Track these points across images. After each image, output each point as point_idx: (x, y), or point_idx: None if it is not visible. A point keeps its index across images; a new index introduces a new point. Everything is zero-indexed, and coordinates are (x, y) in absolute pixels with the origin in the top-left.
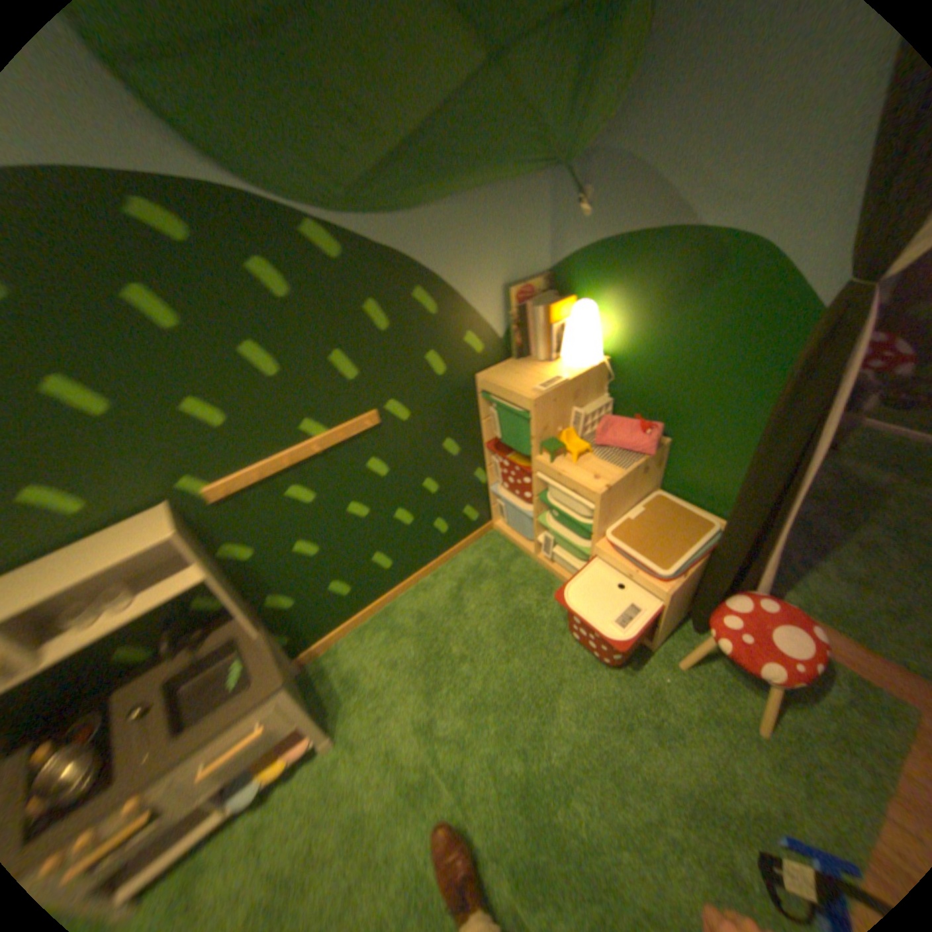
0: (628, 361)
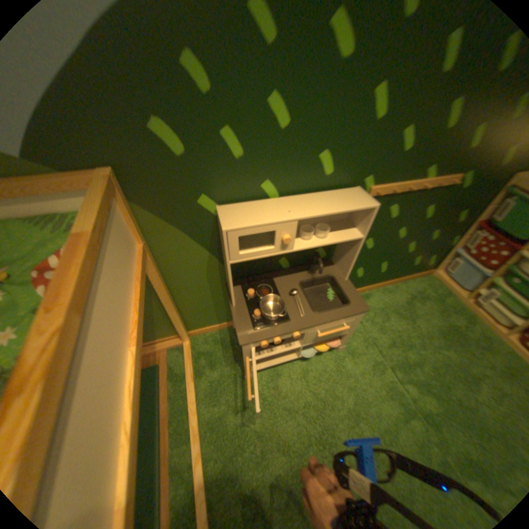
0: None
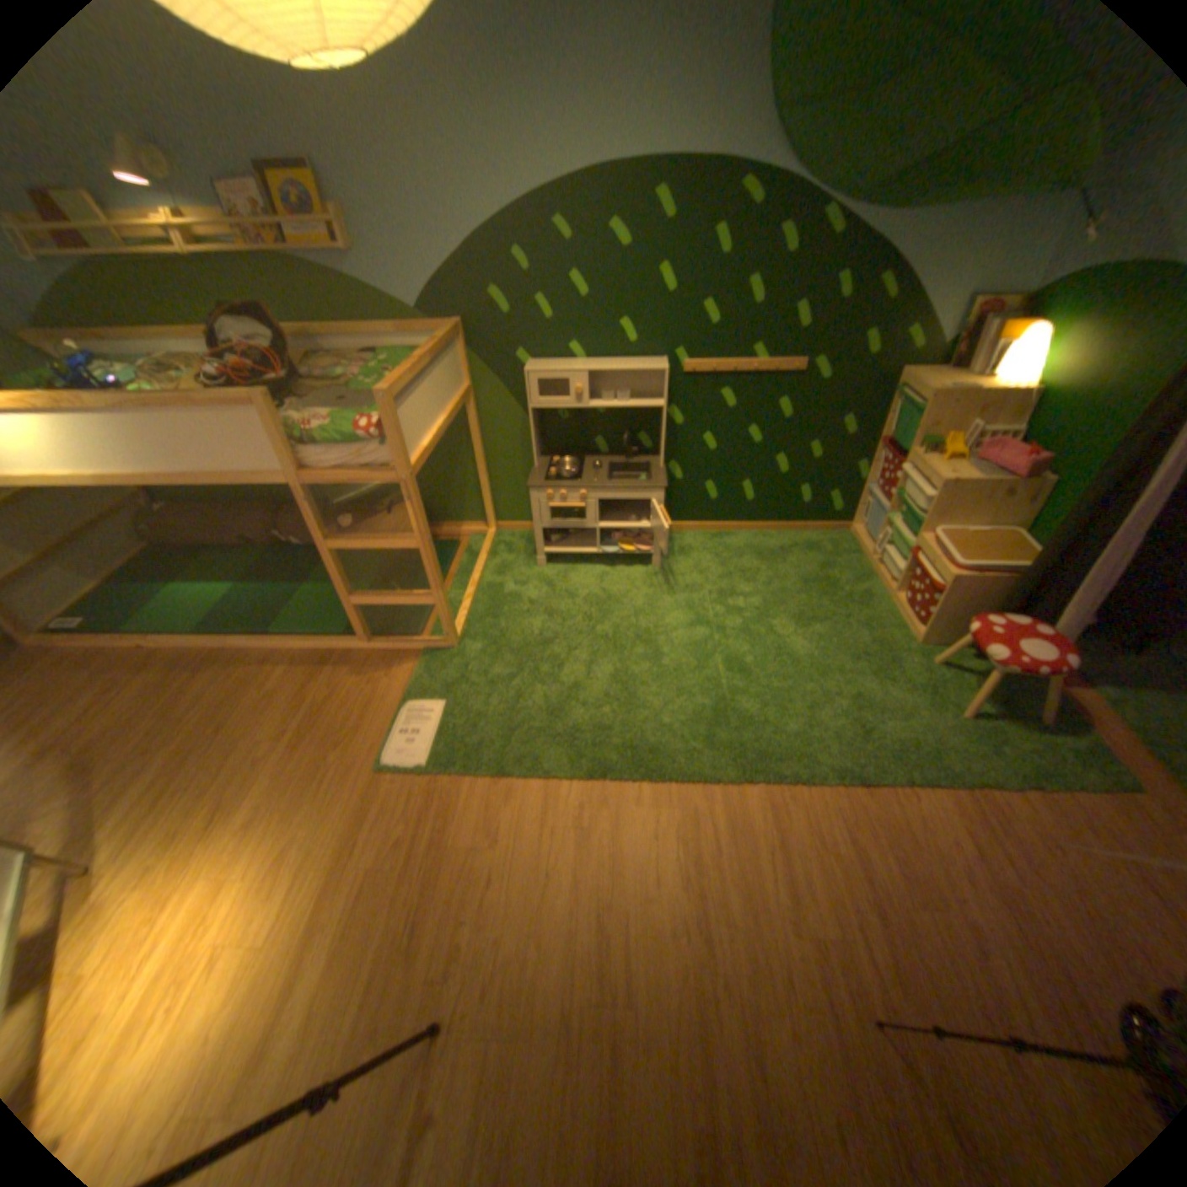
0: (1057, 395)
